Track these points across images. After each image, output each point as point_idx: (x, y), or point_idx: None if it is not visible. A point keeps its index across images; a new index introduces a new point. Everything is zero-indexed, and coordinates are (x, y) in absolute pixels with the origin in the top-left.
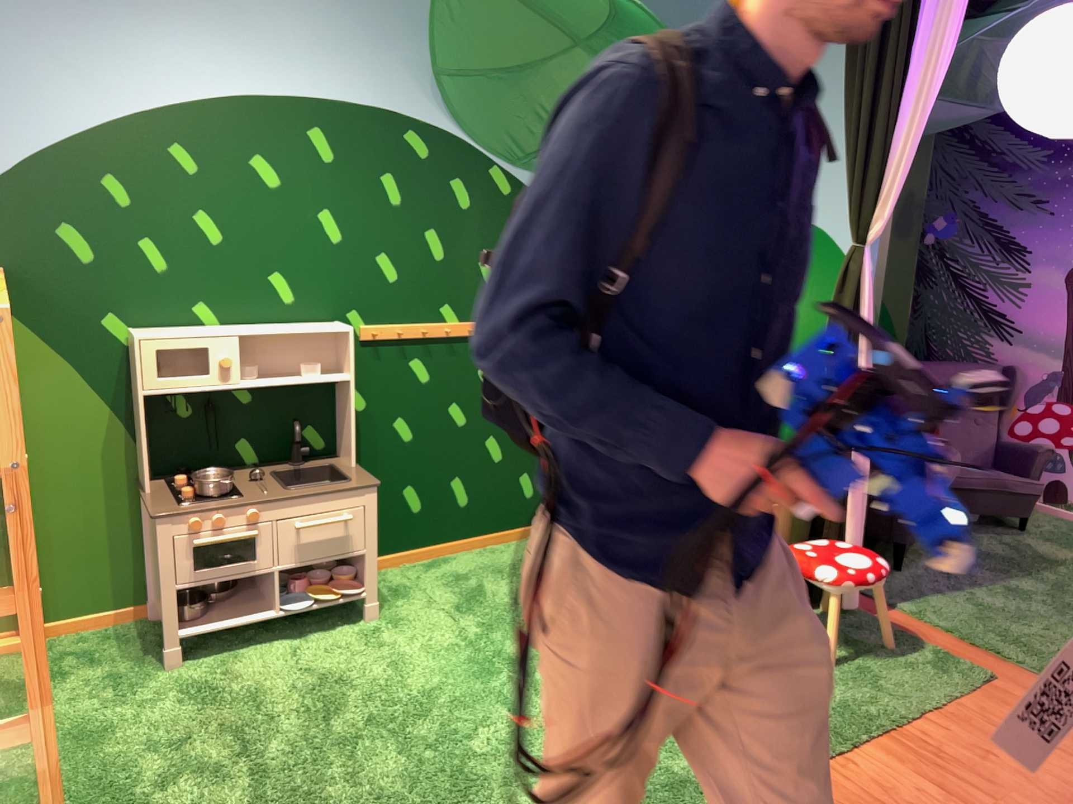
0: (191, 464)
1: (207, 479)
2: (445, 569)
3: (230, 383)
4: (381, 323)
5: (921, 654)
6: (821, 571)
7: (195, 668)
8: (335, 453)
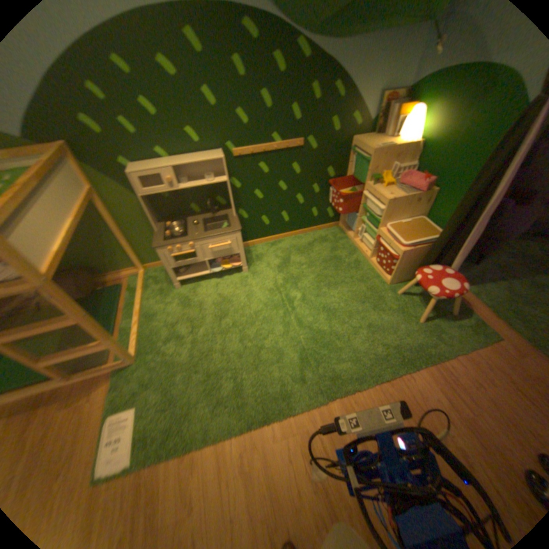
0: (172, 215)
1: (171, 230)
2: (278, 248)
3: (171, 188)
4: (242, 146)
5: (473, 326)
6: (434, 293)
7: (182, 291)
8: (230, 207)
